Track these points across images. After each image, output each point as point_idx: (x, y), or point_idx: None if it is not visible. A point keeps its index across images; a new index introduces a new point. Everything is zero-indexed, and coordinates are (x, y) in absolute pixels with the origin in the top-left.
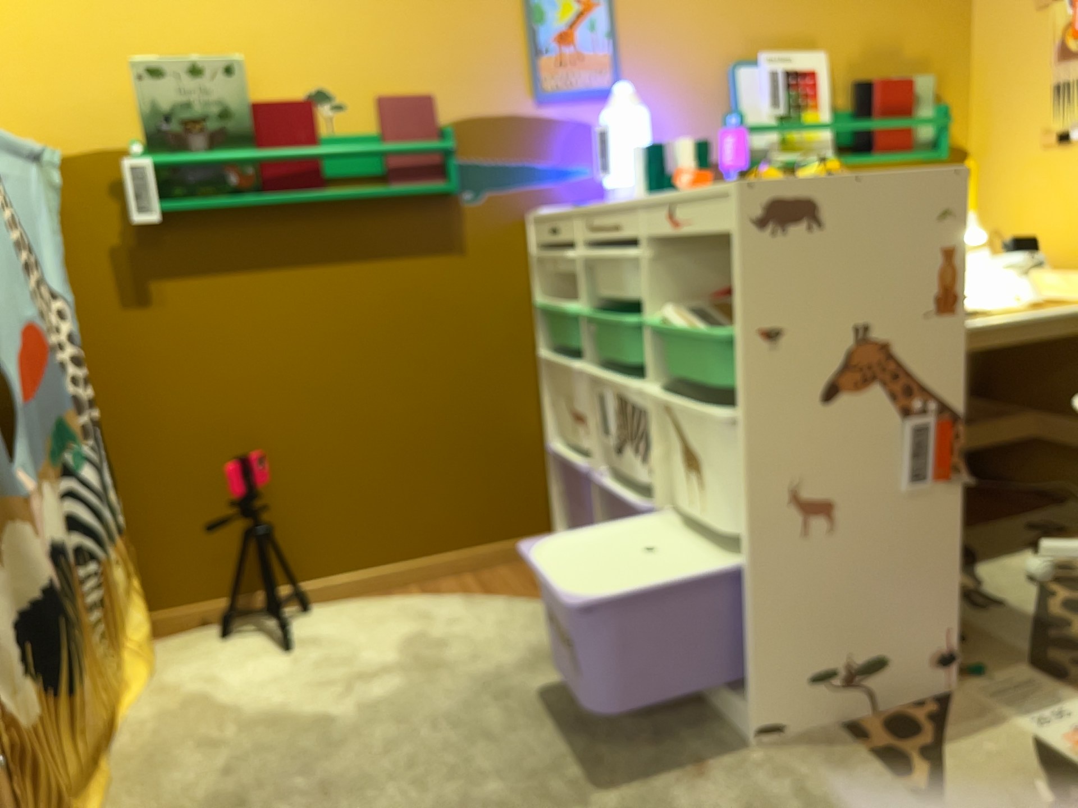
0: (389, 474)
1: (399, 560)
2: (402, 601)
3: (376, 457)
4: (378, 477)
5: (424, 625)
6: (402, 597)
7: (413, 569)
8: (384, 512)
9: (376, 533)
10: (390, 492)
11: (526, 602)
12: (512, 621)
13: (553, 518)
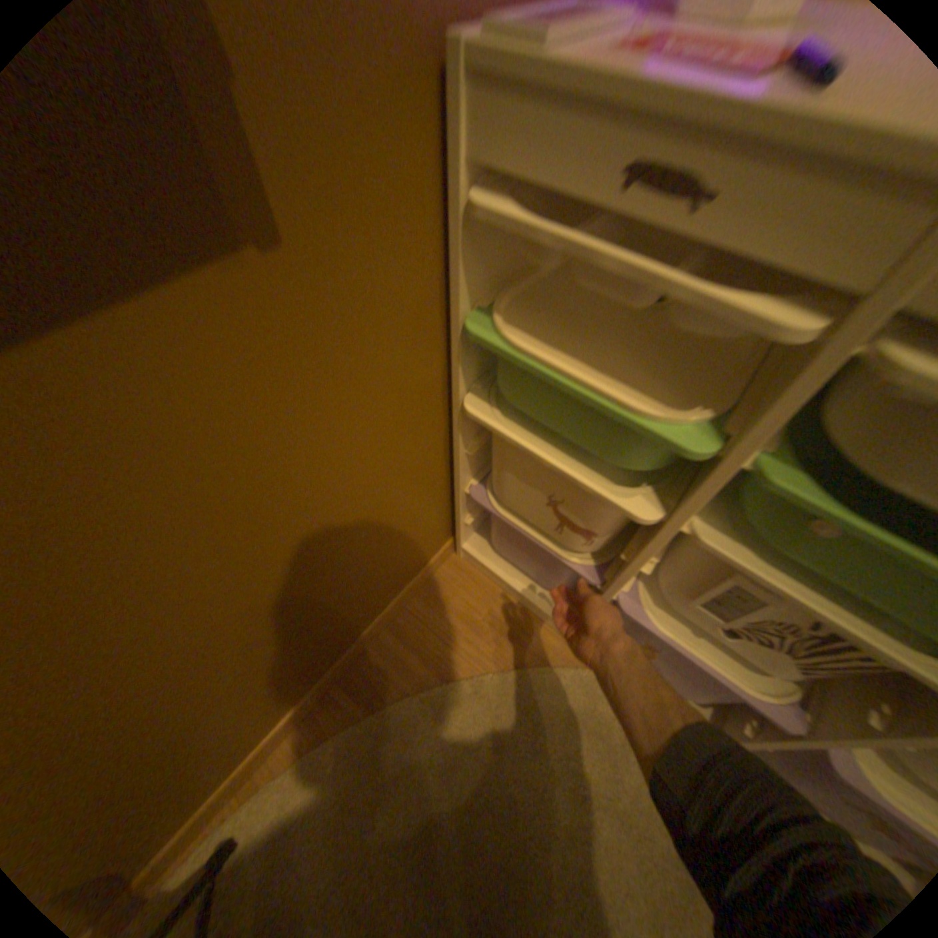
0: (264, 667)
1: (310, 686)
2: (350, 745)
3: (234, 677)
4: (249, 682)
5: (417, 794)
6: (338, 721)
7: (330, 677)
8: (274, 689)
9: (272, 706)
10: (276, 672)
11: (493, 675)
12: (509, 733)
13: (451, 530)
